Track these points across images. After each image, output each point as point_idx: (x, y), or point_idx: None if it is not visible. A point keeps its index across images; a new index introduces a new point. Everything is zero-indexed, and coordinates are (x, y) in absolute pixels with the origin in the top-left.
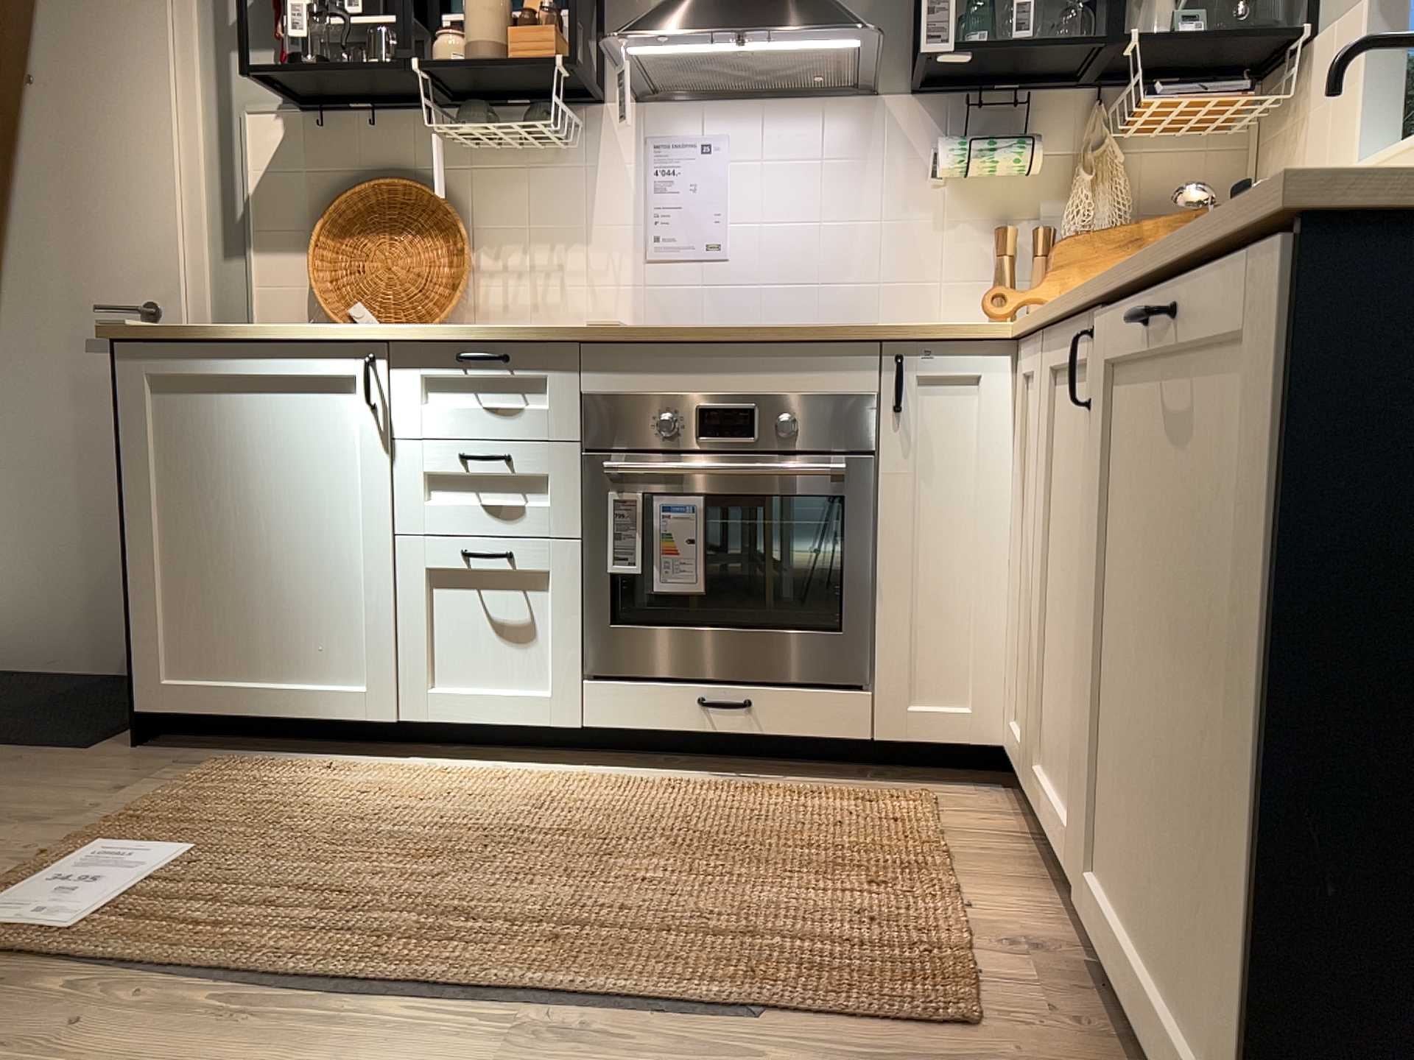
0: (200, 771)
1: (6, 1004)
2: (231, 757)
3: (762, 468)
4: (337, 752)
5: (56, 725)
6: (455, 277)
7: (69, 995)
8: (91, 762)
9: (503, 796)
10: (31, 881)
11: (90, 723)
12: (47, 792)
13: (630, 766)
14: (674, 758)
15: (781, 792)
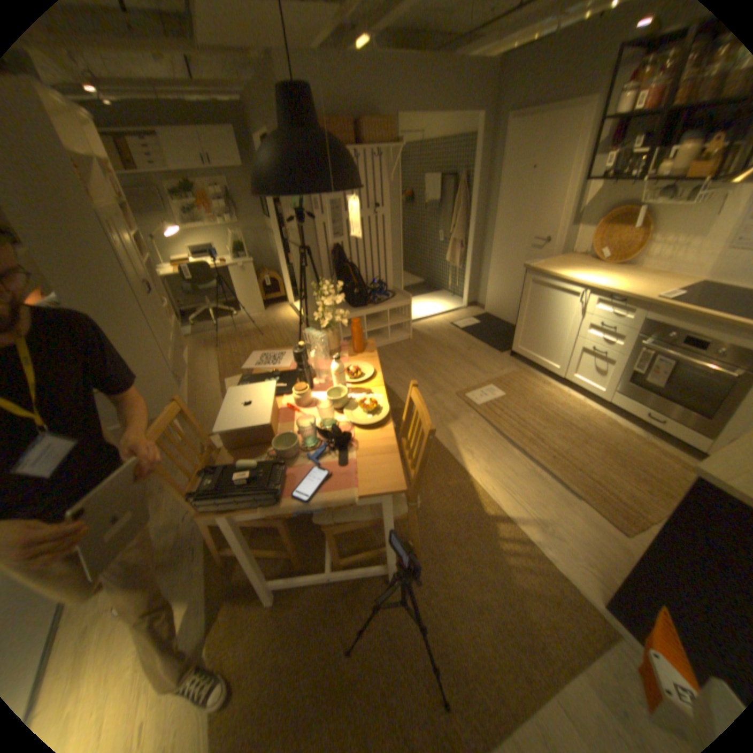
0: (518, 370)
1: (465, 413)
2: (526, 368)
3: (699, 363)
4: (550, 376)
5: (499, 342)
6: (643, 244)
7: (474, 417)
8: (500, 357)
9: (576, 410)
10: (478, 388)
11: (505, 344)
12: (489, 364)
13: (622, 416)
14: (638, 420)
15: (658, 449)
